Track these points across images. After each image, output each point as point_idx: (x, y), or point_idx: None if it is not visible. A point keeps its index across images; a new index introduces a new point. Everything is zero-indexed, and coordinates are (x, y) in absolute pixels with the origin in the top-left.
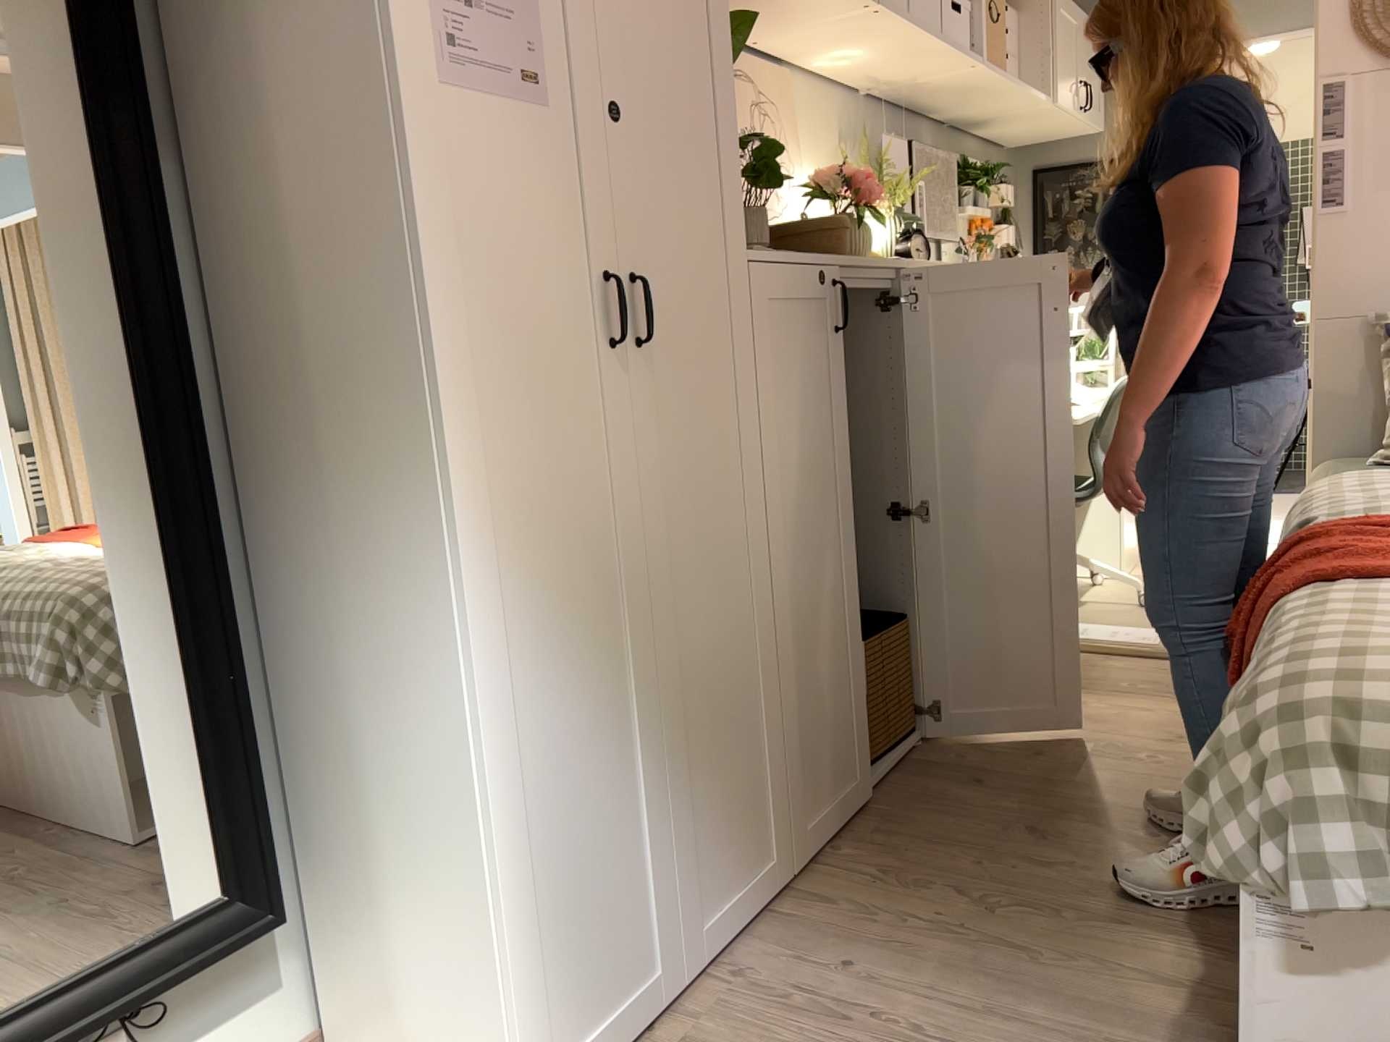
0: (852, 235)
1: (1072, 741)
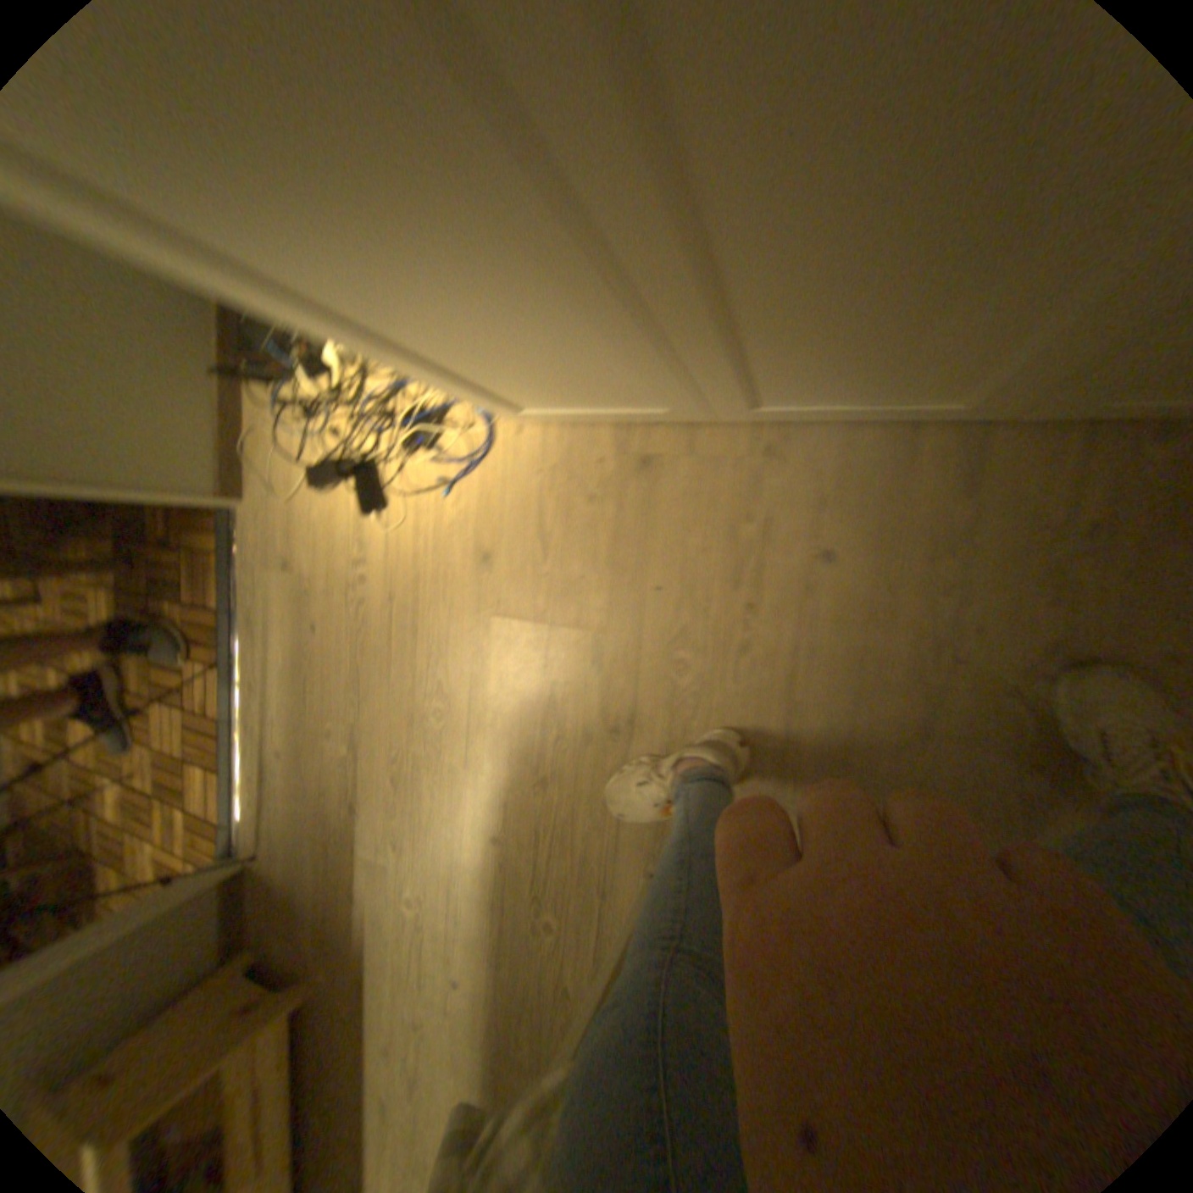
0: None
1: None
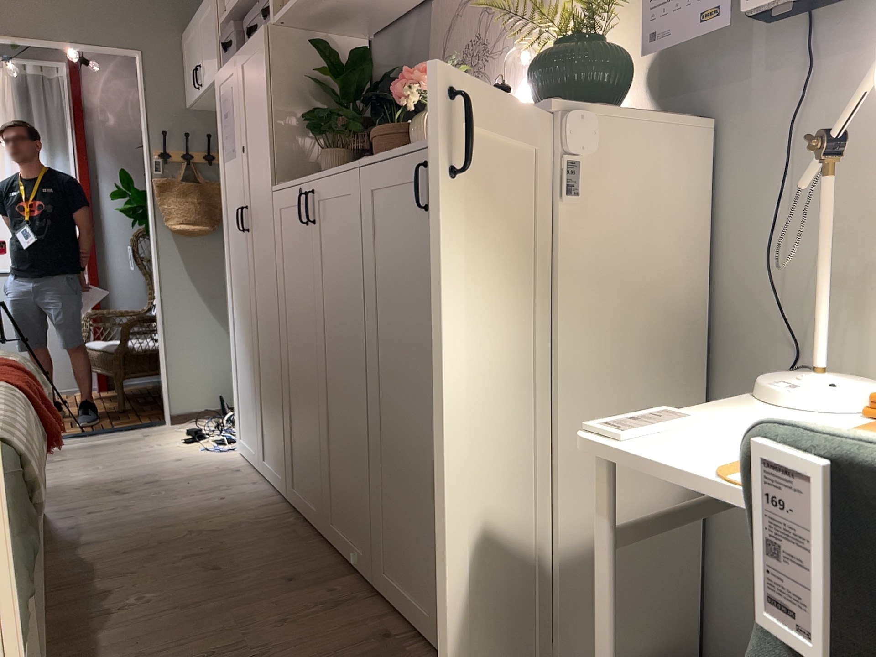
0: (412, 133)
1: (276, 656)
